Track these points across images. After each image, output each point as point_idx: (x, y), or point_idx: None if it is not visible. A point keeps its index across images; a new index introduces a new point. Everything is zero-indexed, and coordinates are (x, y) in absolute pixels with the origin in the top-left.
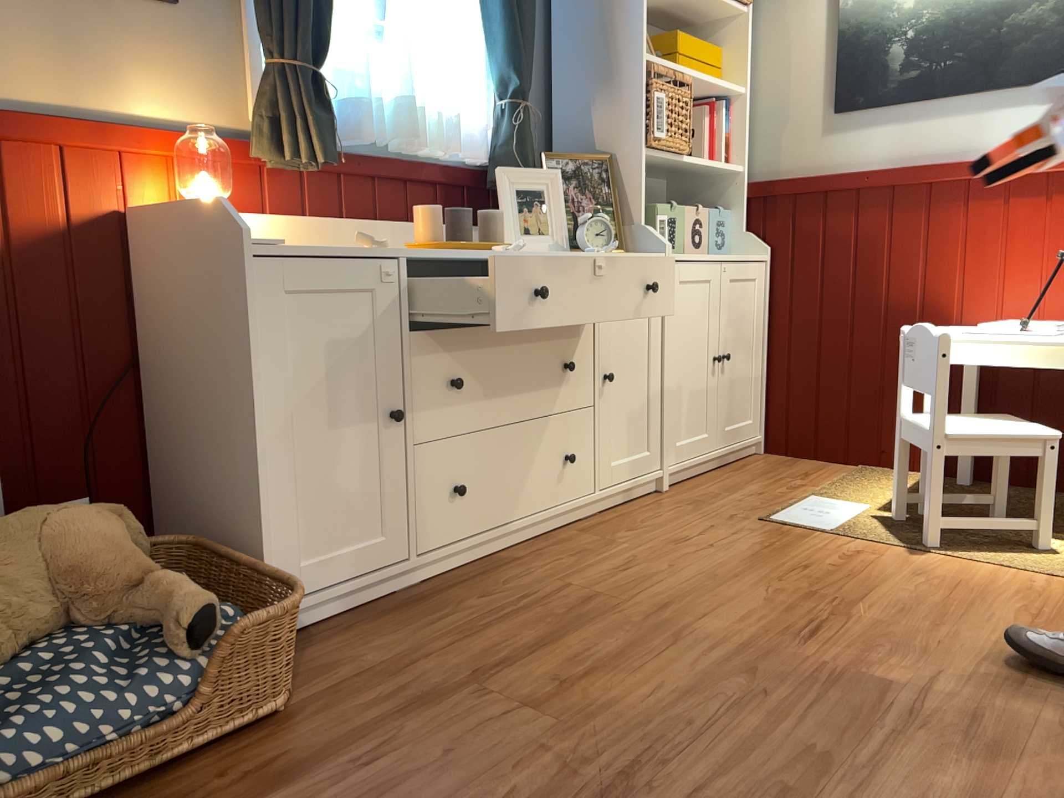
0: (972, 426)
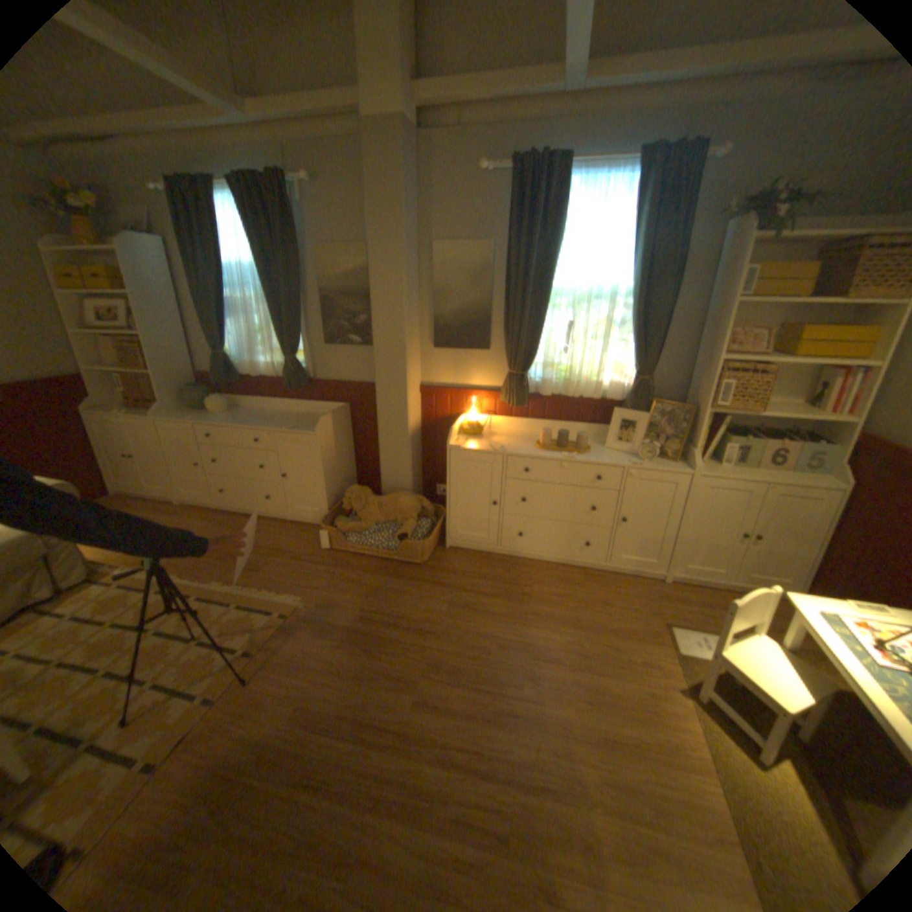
0: (764, 668)
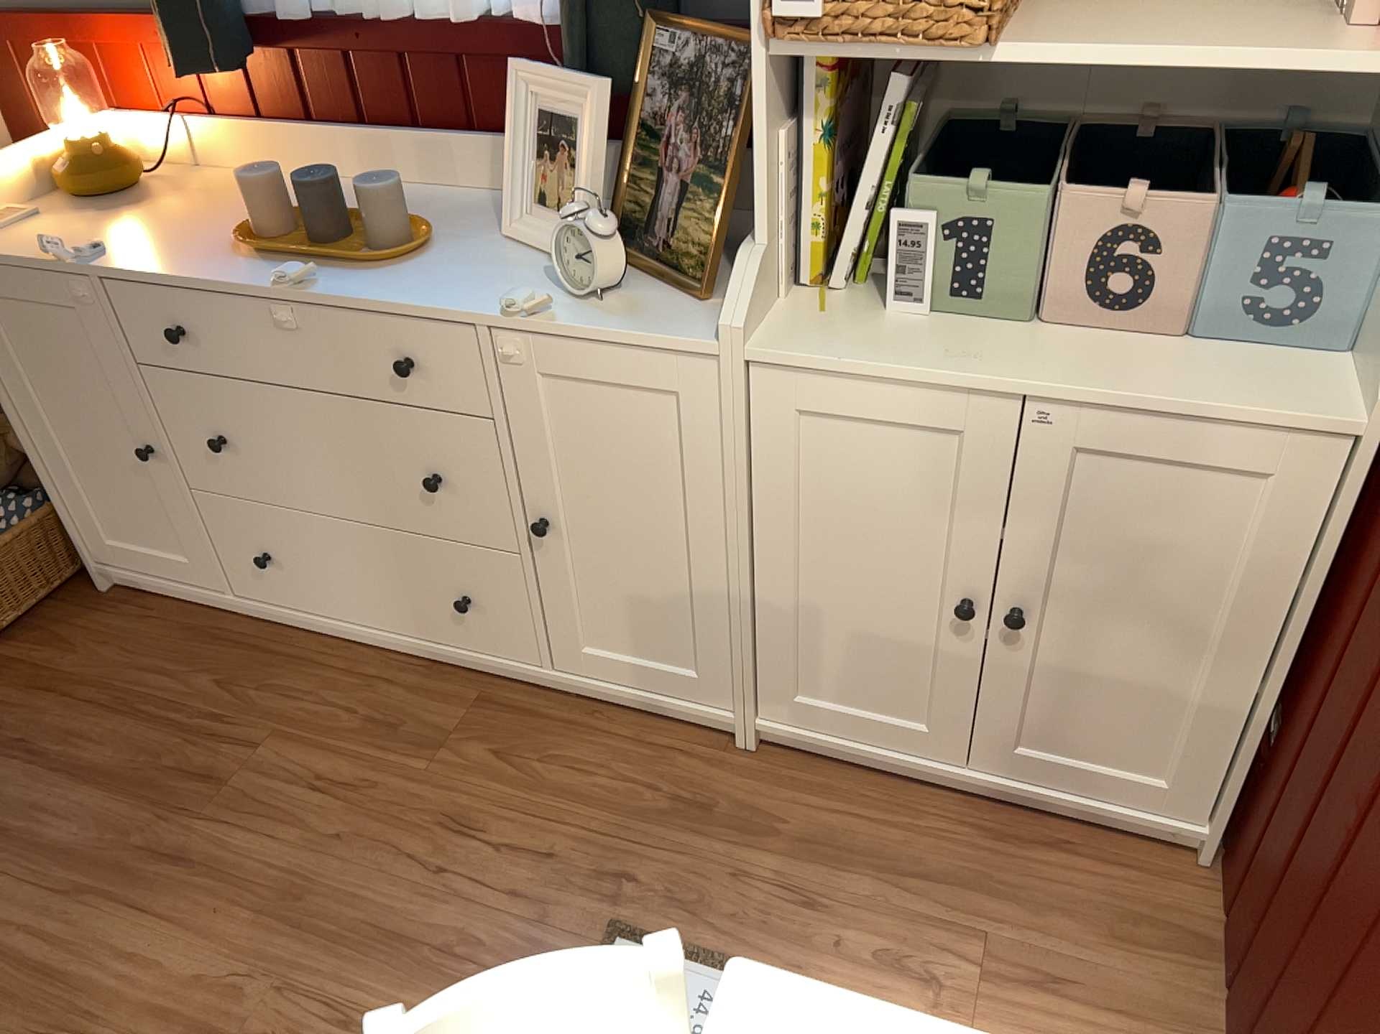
0: None
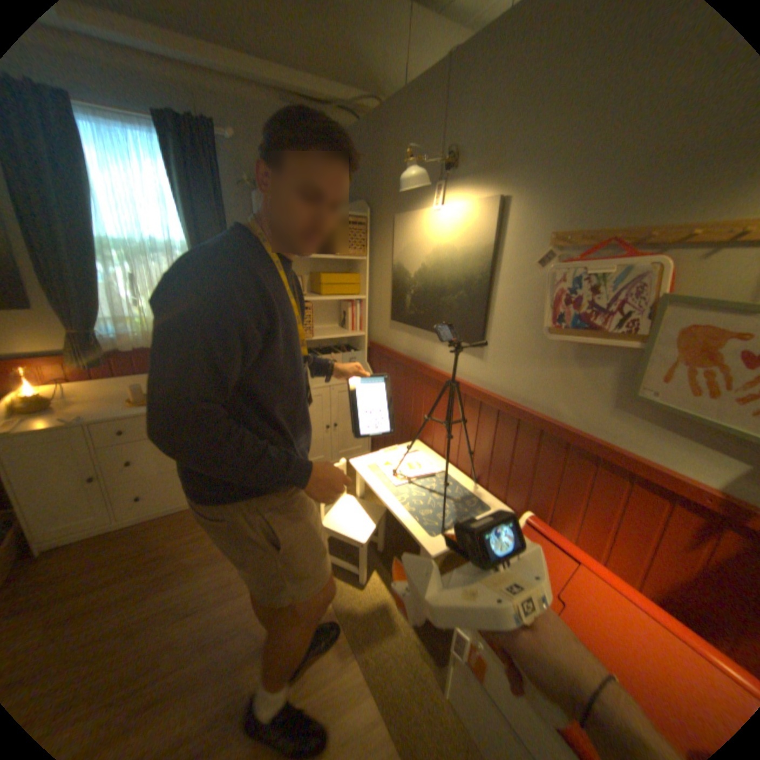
0: (347, 520)
